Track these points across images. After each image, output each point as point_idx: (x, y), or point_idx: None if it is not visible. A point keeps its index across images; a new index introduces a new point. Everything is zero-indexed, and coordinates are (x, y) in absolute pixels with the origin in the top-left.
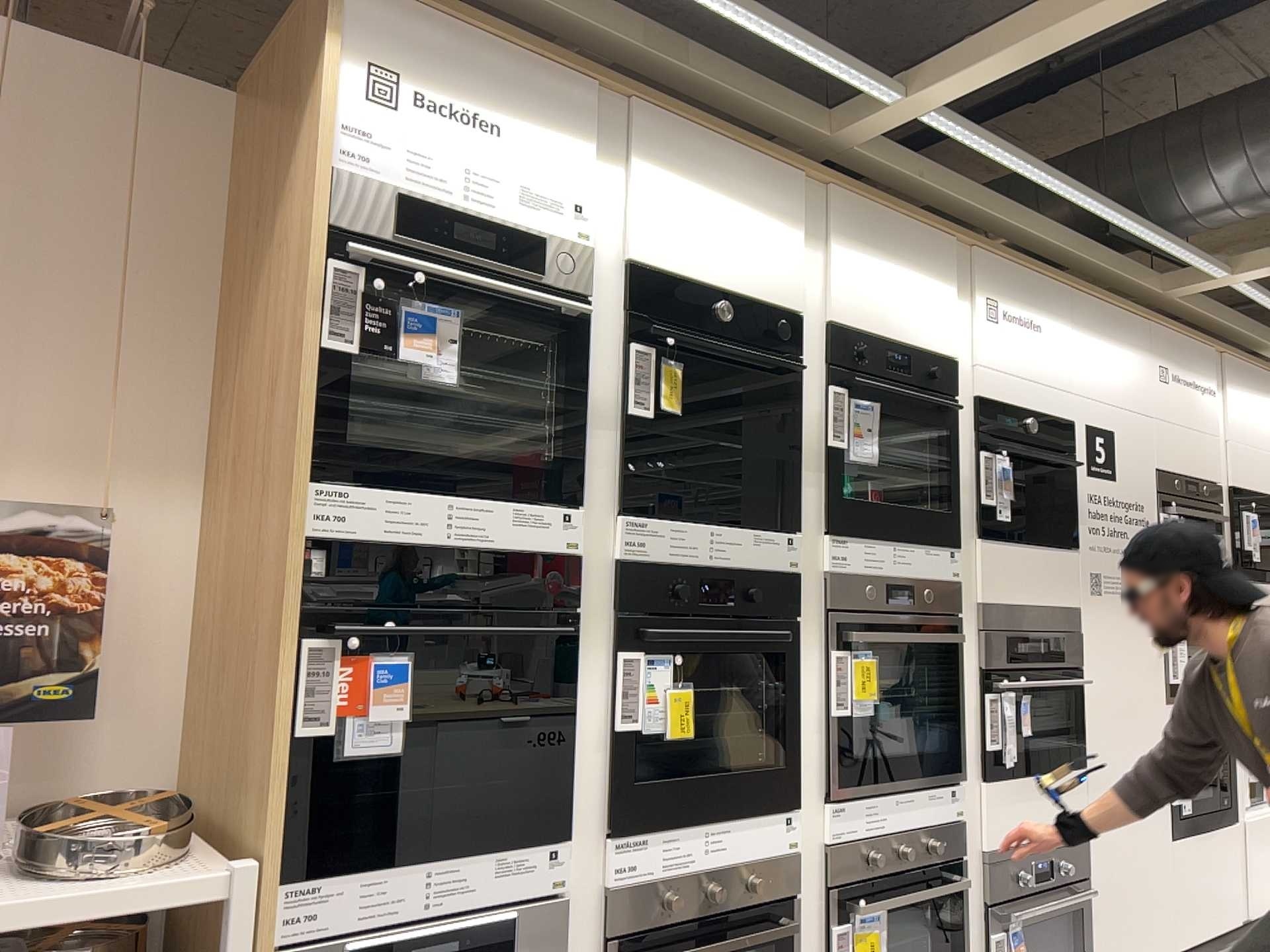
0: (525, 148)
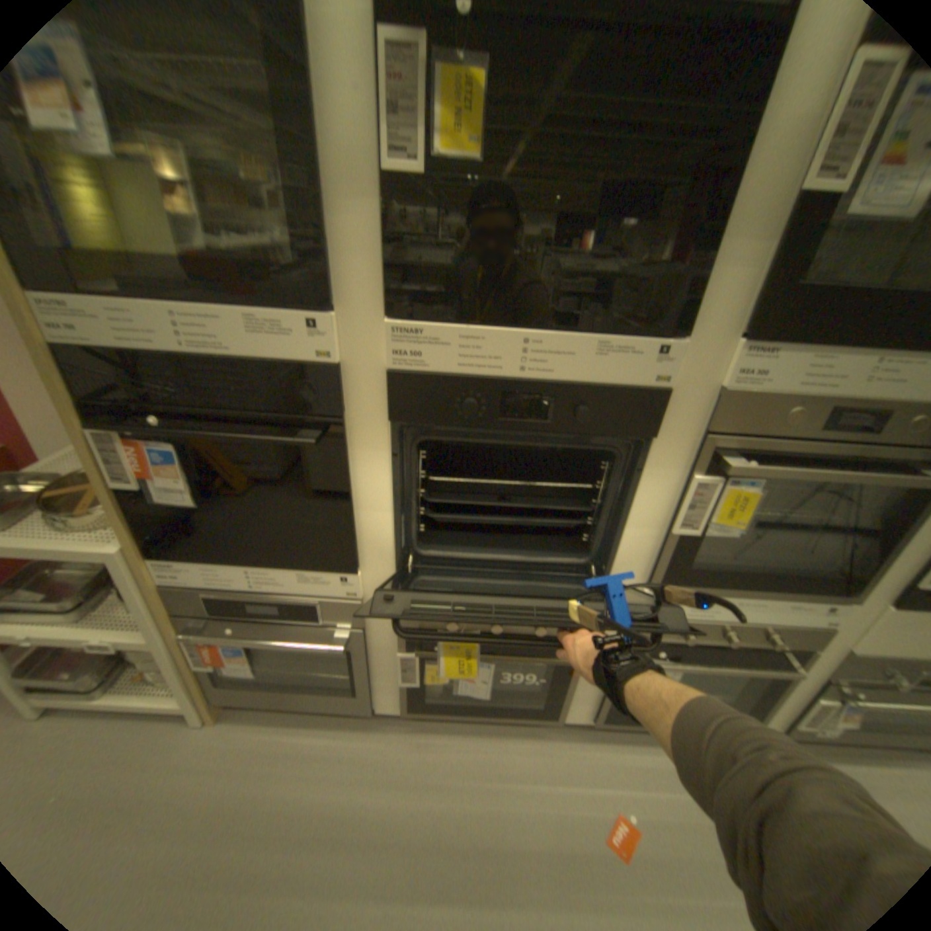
0: None
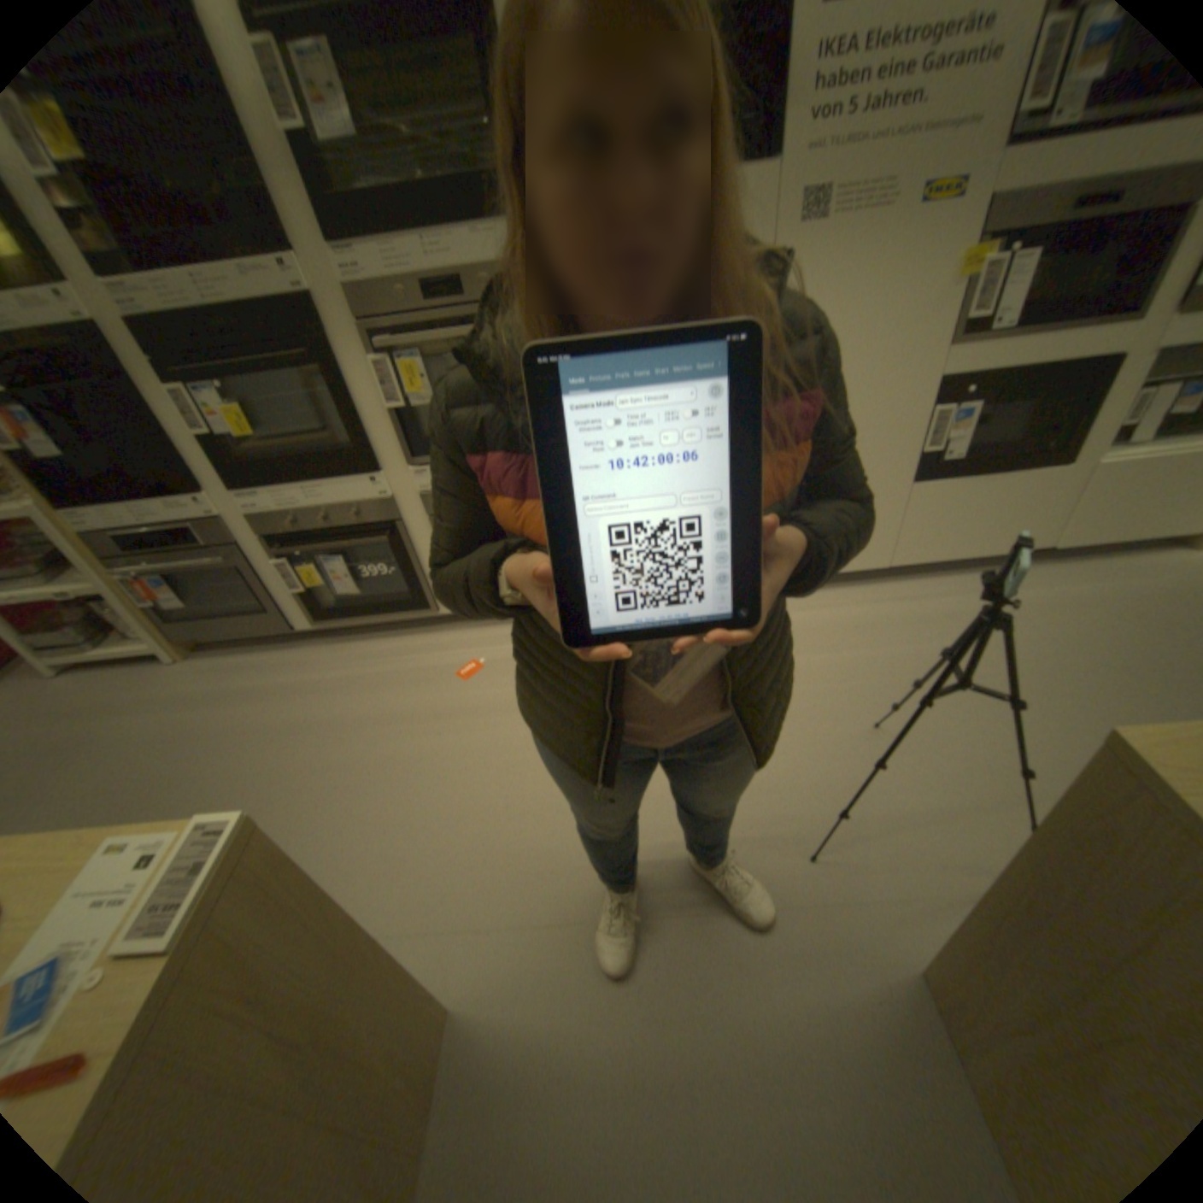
0: None
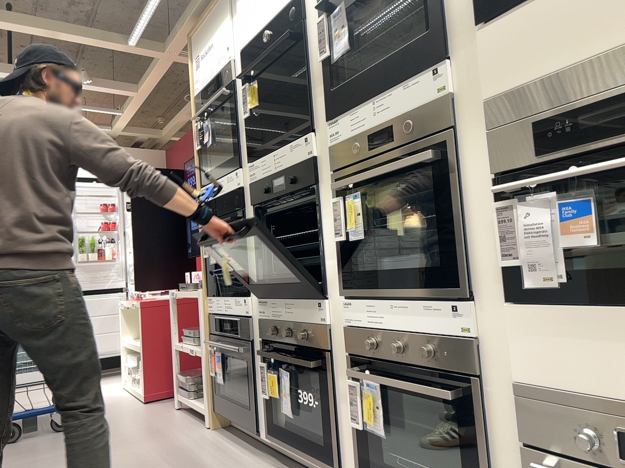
0: (214, 40)
